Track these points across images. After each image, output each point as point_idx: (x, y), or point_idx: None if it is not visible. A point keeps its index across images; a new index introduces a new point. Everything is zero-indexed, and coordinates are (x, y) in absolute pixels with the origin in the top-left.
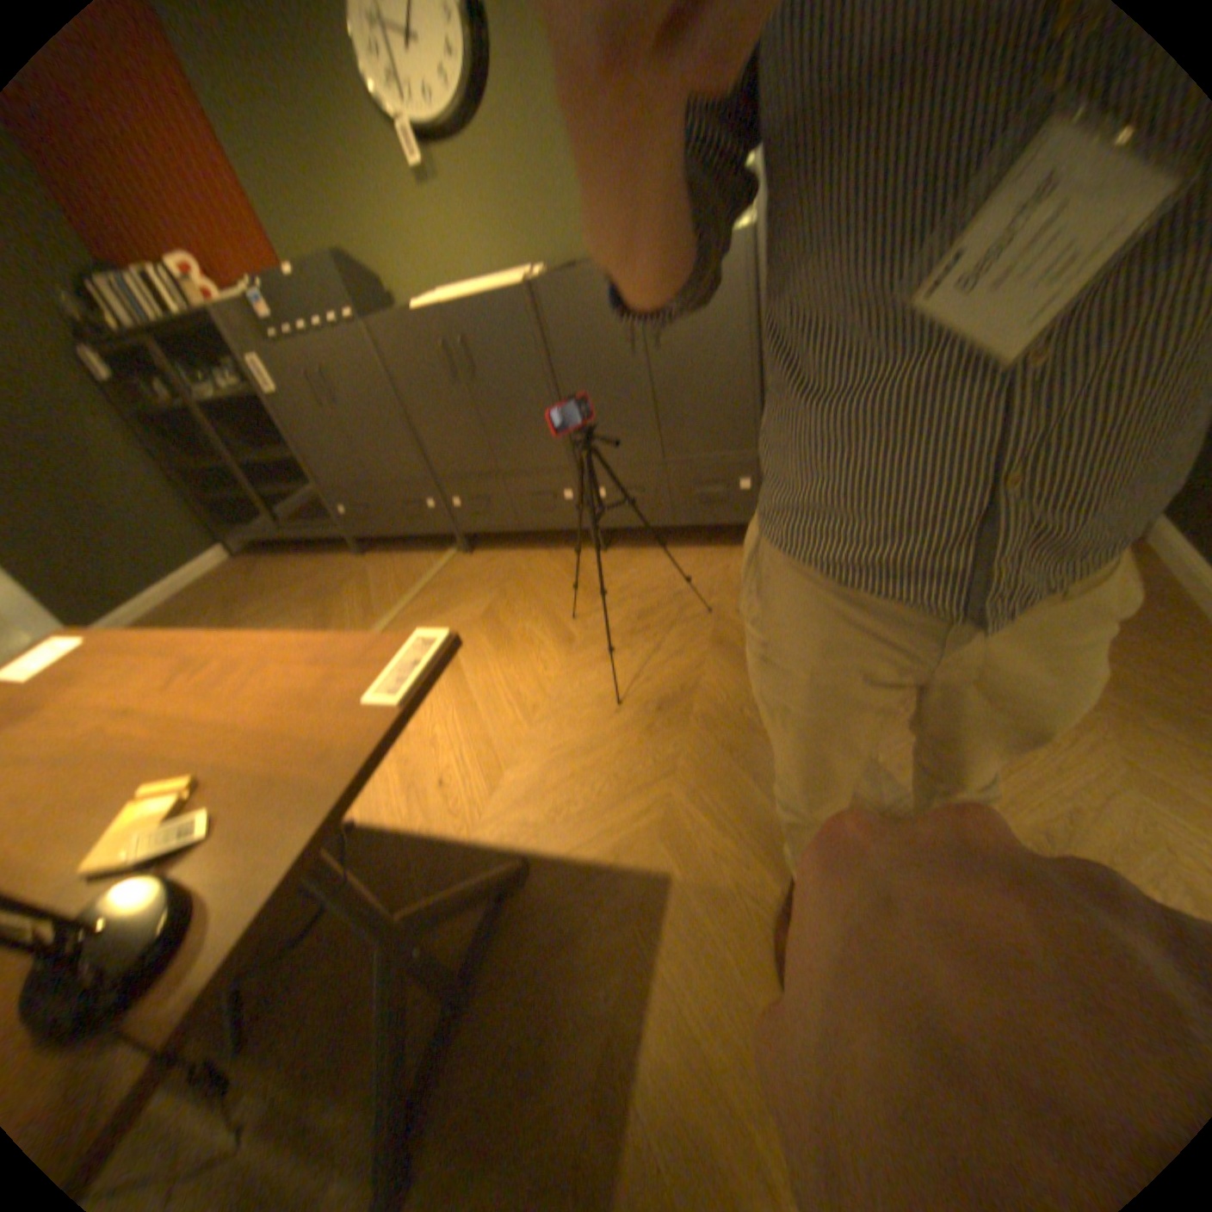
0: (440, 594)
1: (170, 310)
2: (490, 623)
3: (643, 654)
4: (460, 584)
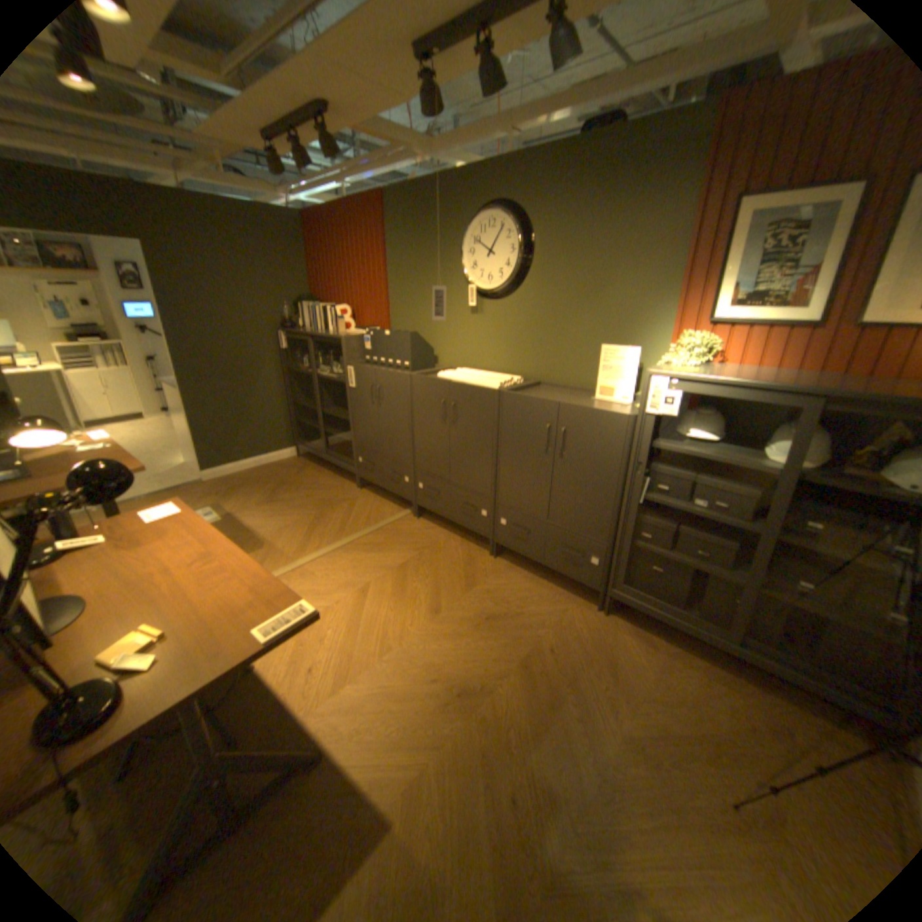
0: (383, 540)
1: (326, 331)
2: (397, 576)
3: (470, 650)
4: (398, 539)
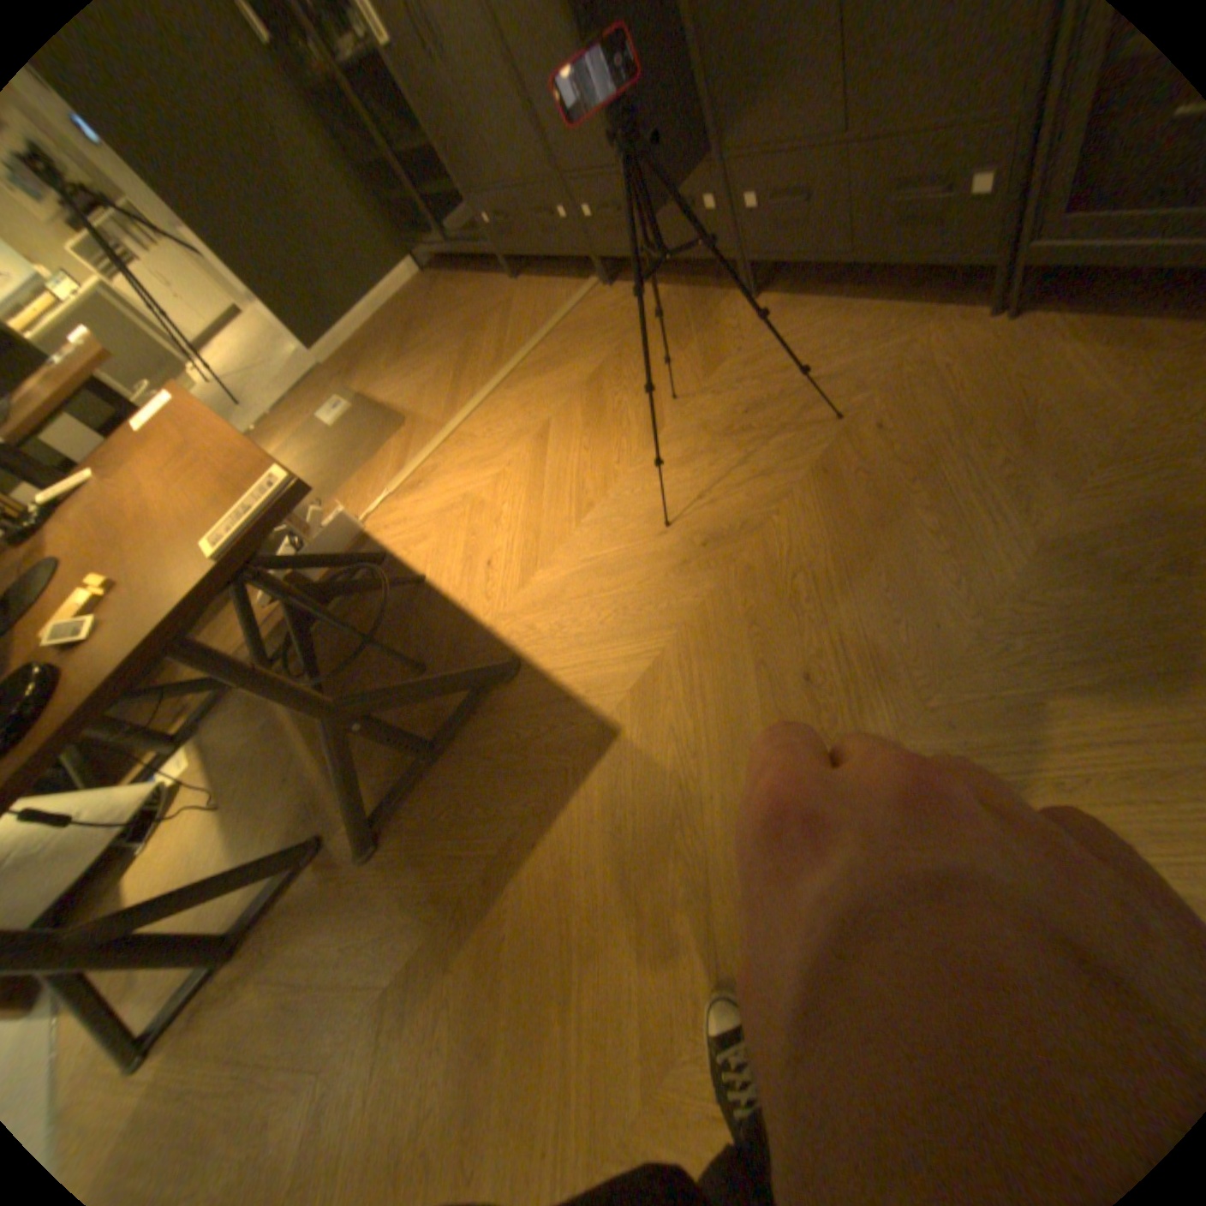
0: (561, 344)
1: None
2: (590, 393)
3: (722, 469)
4: (584, 332)
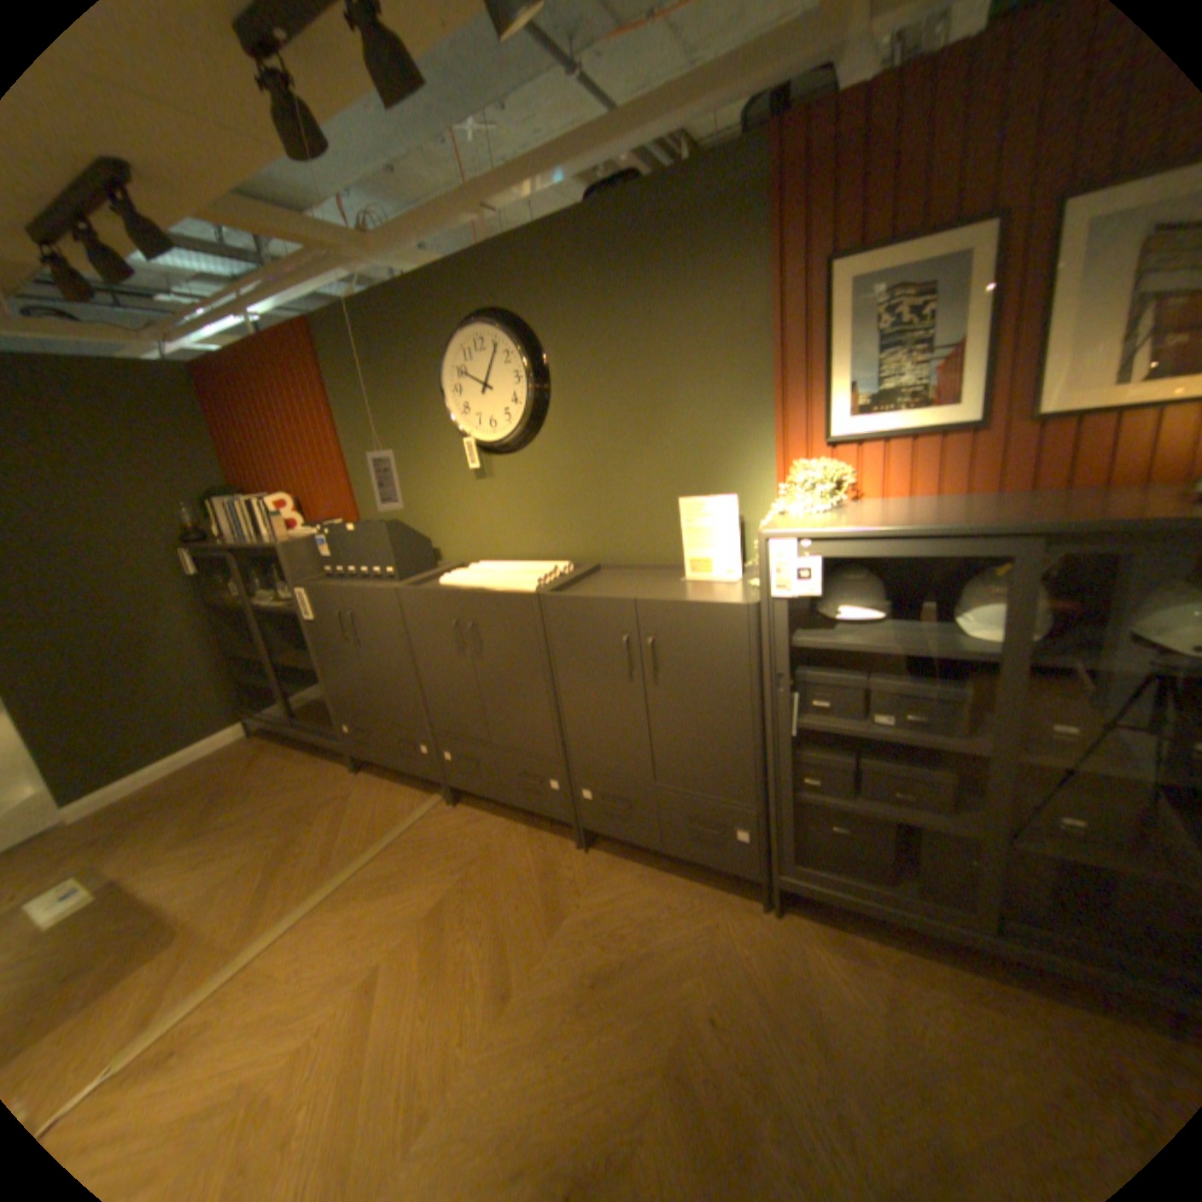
0: (397, 865)
1: (258, 536)
2: (427, 936)
3: (574, 1069)
4: (423, 856)
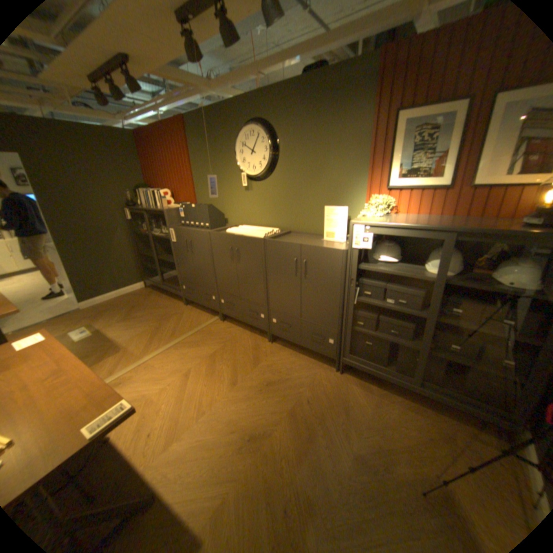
0: (200, 338)
1: (156, 206)
2: (209, 362)
3: (256, 407)
4: (210, 336)
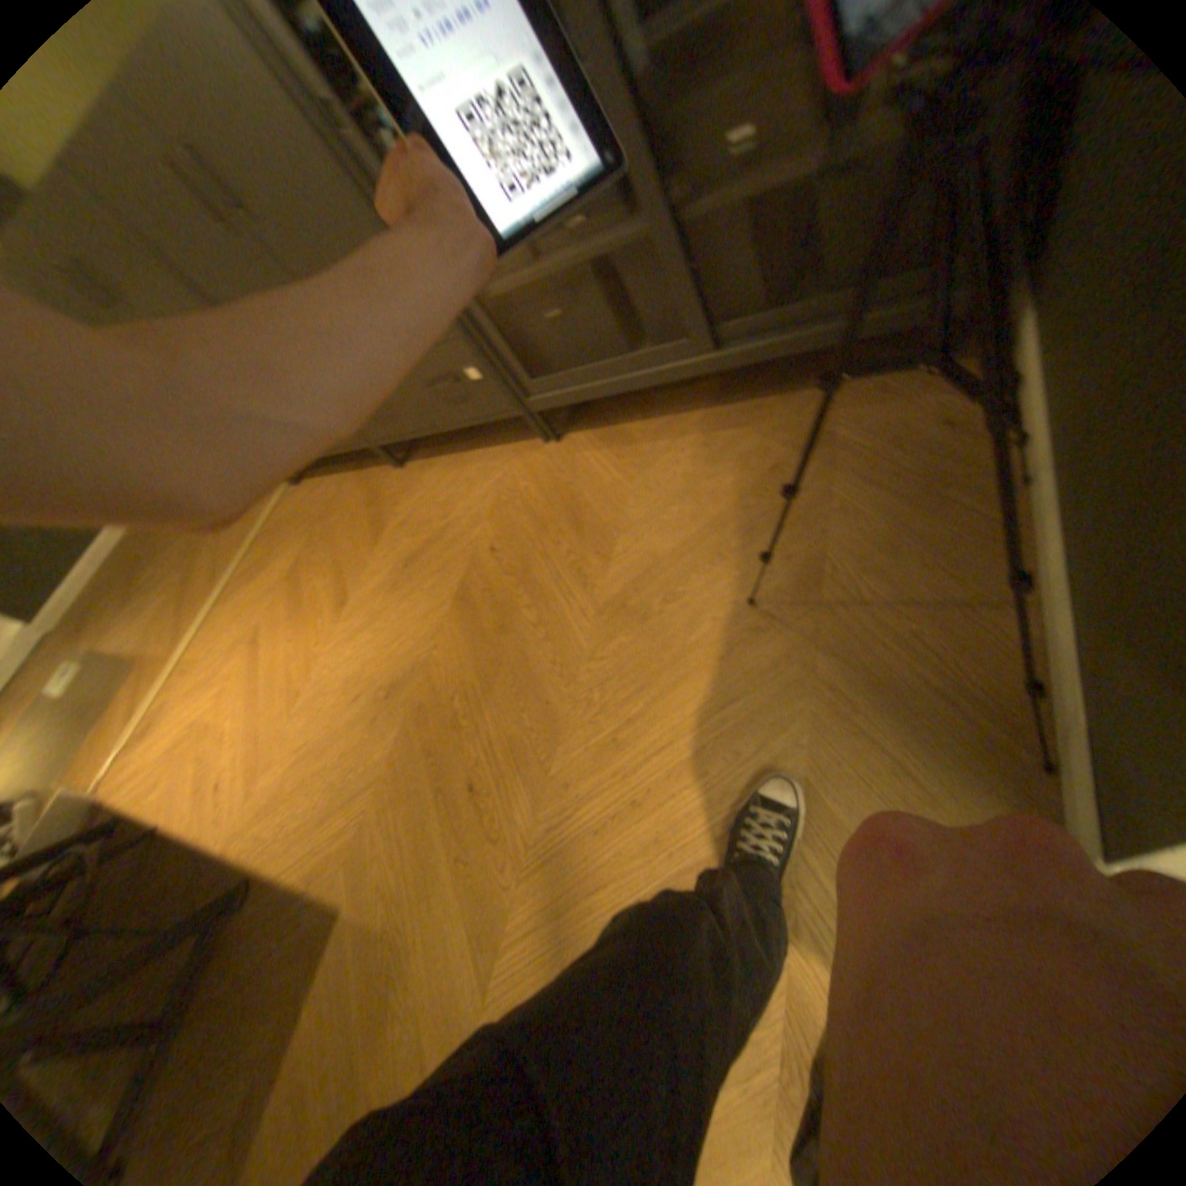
0: (263, 551)
1: None
2: (289, 589)
3: (393, 625)
4: (280, 535)
